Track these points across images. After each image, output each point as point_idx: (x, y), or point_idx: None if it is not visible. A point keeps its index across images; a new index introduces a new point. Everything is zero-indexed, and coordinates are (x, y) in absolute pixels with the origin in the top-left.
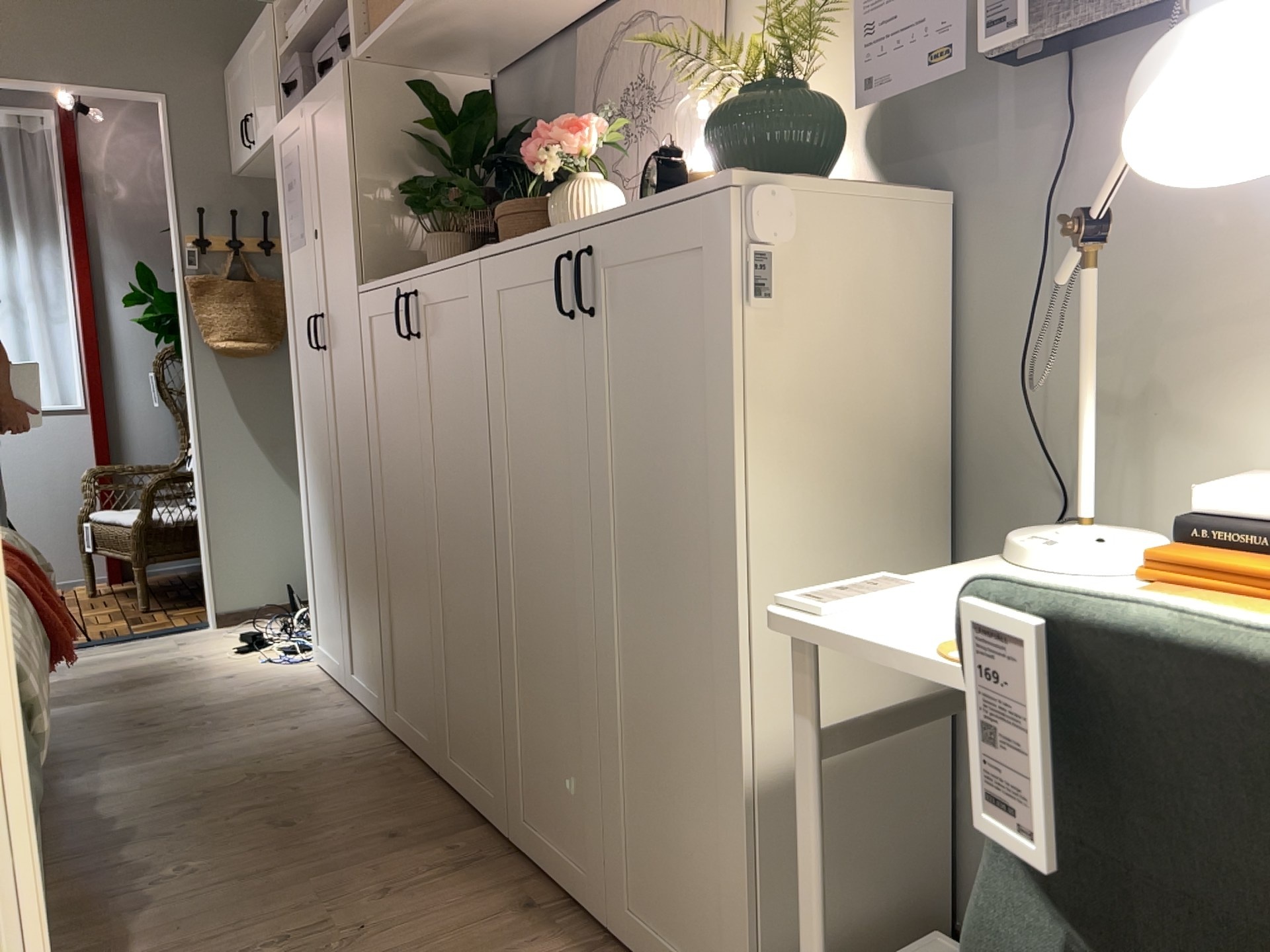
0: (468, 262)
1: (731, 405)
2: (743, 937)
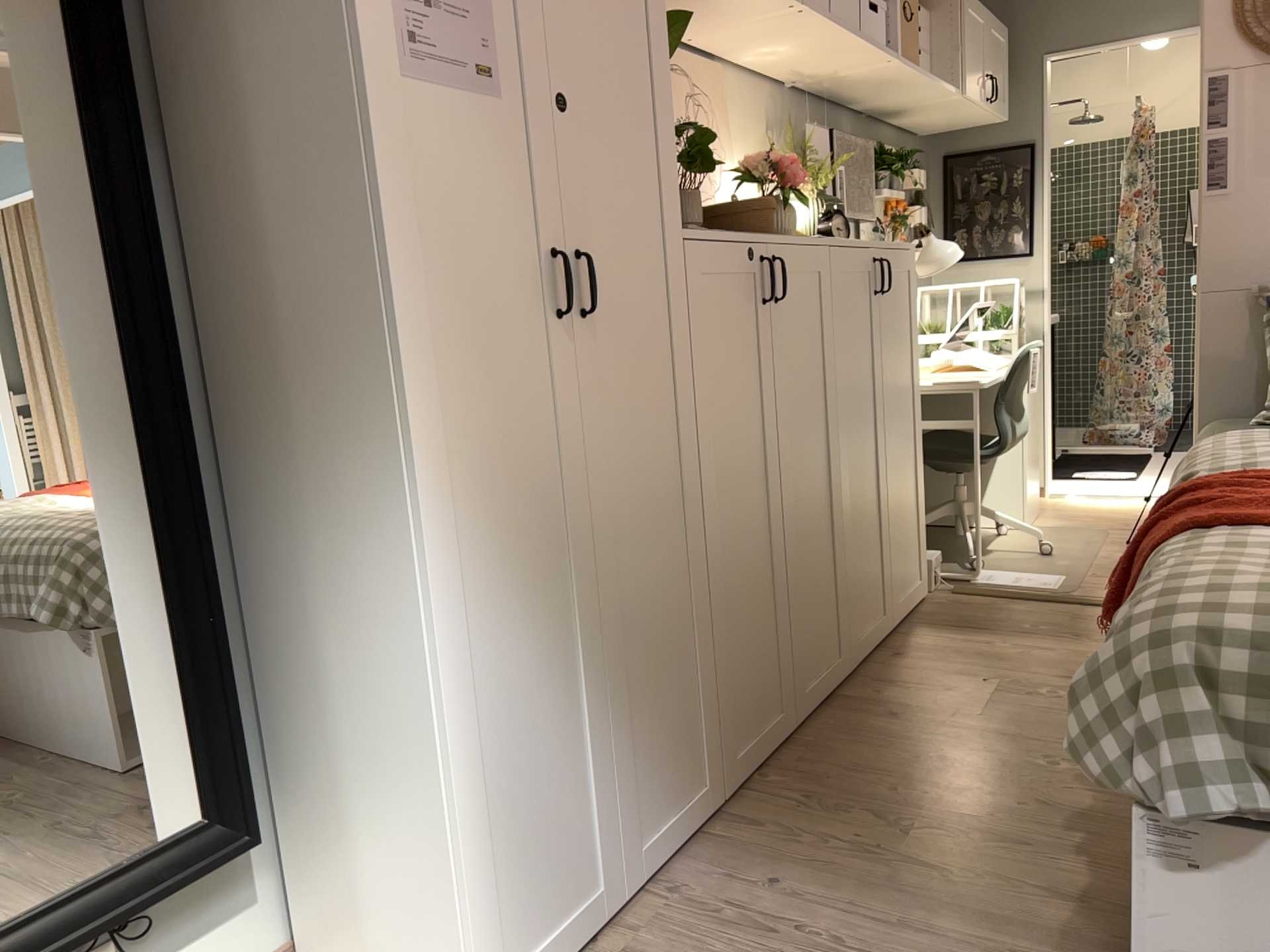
0: (821, 244)
1: (917, 331)
2: (925, 542)
